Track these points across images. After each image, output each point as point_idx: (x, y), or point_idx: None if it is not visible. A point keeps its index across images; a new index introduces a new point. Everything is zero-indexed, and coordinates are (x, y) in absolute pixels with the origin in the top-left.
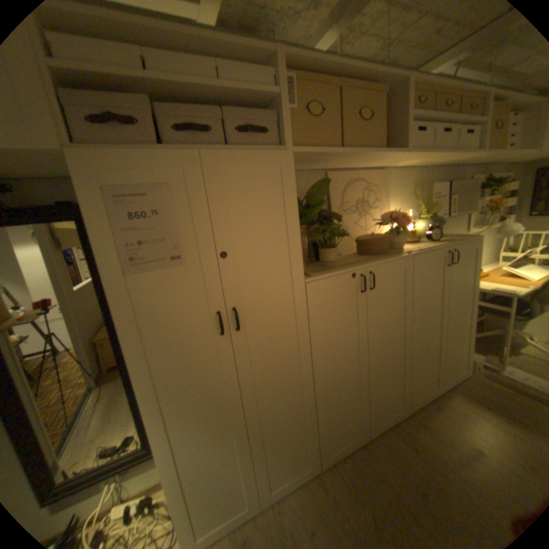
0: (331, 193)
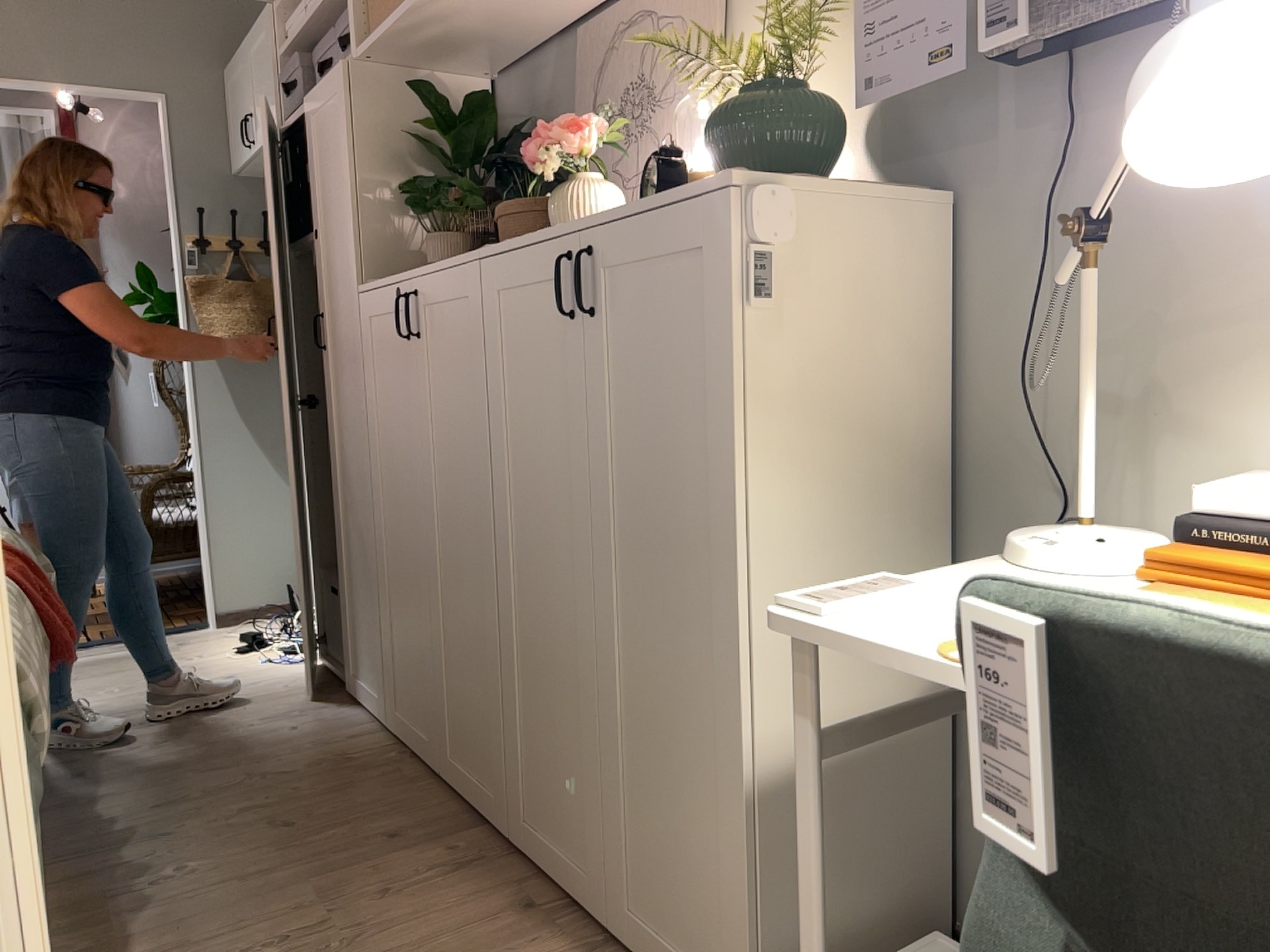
0: (579, 87)
